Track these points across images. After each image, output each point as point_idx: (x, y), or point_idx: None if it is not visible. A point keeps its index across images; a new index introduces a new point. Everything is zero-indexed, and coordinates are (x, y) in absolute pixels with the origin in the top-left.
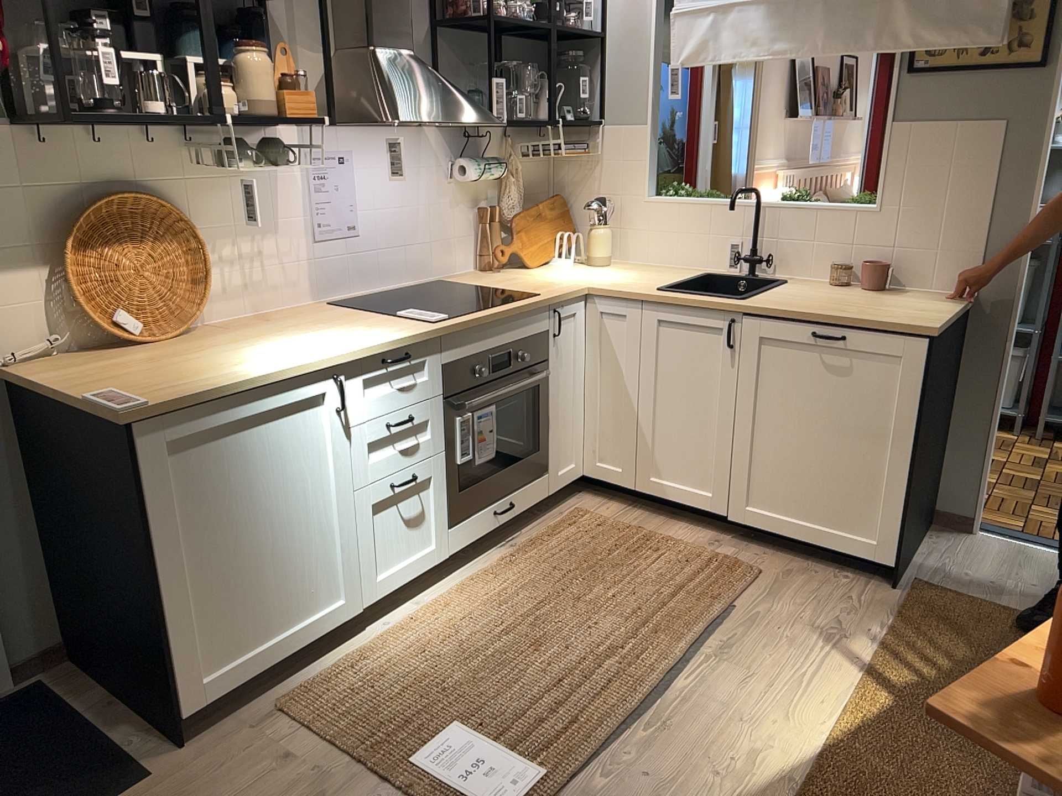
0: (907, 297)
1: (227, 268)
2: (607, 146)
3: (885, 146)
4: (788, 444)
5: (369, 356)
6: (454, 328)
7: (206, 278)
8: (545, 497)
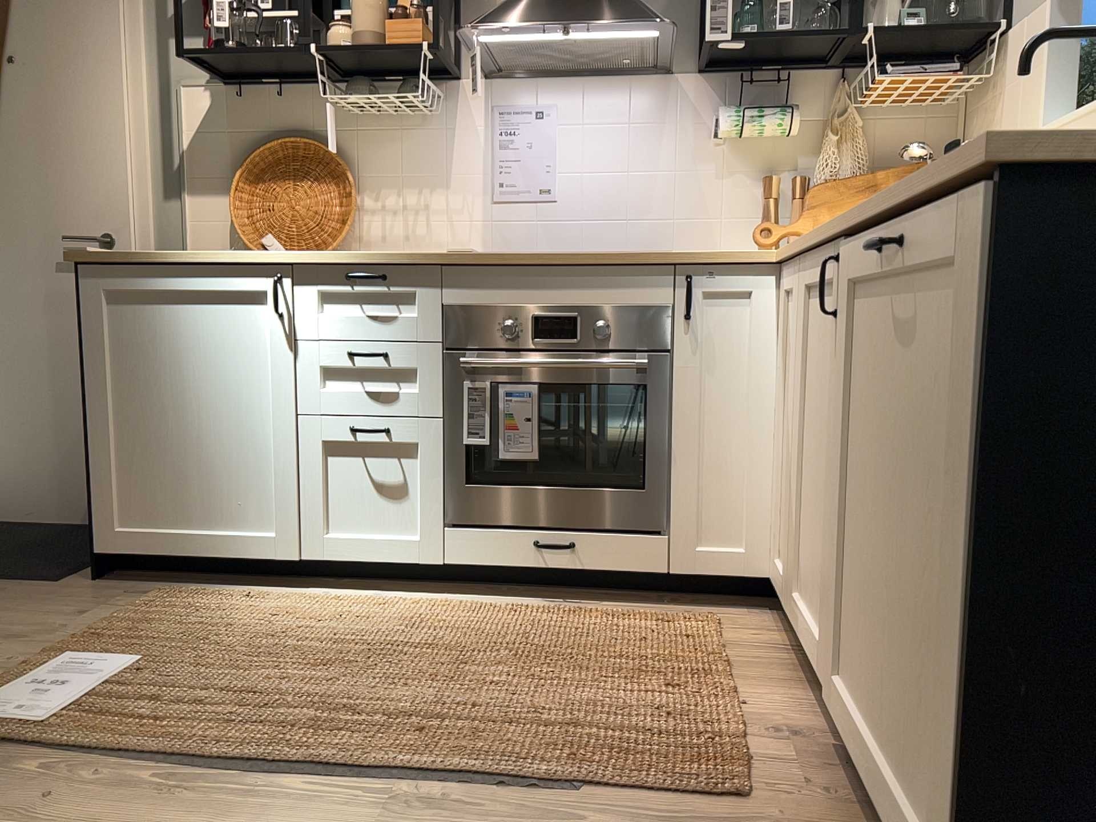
0: None
1: (387, 216)
2: (1005, 65)
3: None
4: (877, 536)
5: (326, 265)
6: (458, 259)
7: (348, 217)
8: (657, 570)
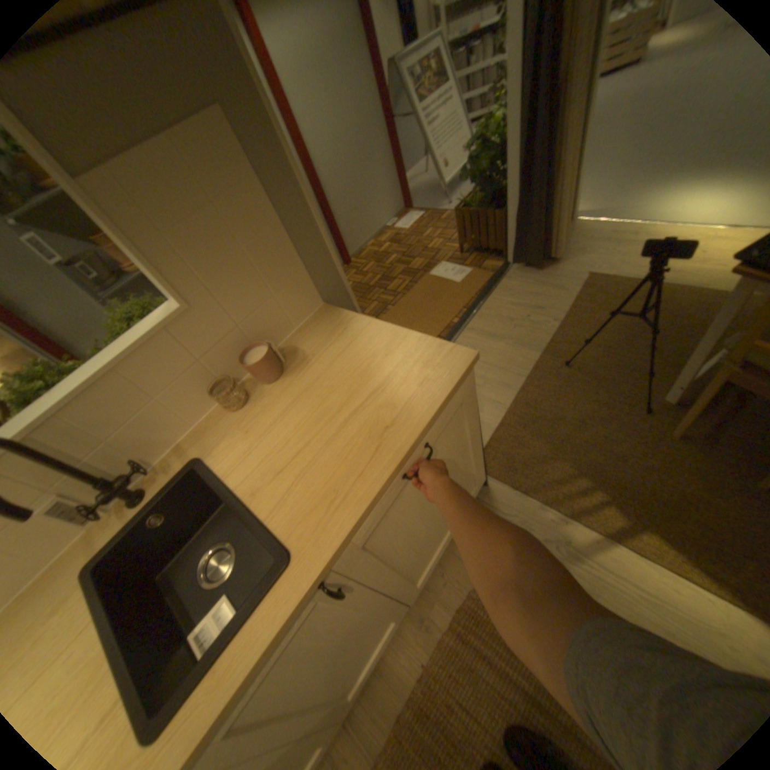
0: (316, 354)
1: None
2: None
3: (109, 228)
4: (418, 540)
5: None
6: None
7: None
8: None
